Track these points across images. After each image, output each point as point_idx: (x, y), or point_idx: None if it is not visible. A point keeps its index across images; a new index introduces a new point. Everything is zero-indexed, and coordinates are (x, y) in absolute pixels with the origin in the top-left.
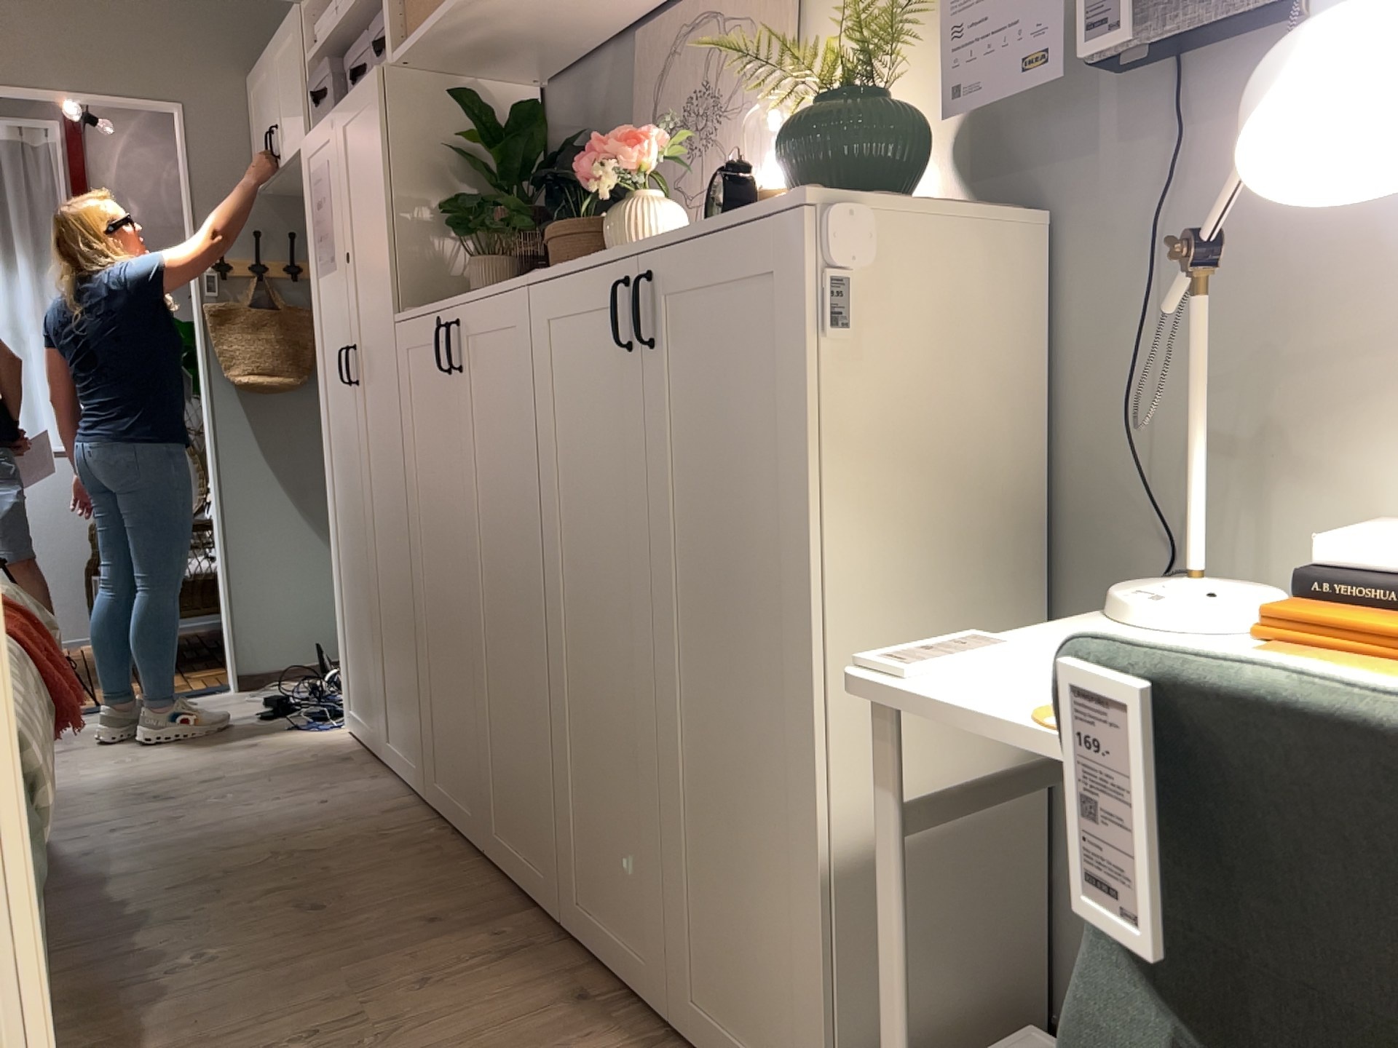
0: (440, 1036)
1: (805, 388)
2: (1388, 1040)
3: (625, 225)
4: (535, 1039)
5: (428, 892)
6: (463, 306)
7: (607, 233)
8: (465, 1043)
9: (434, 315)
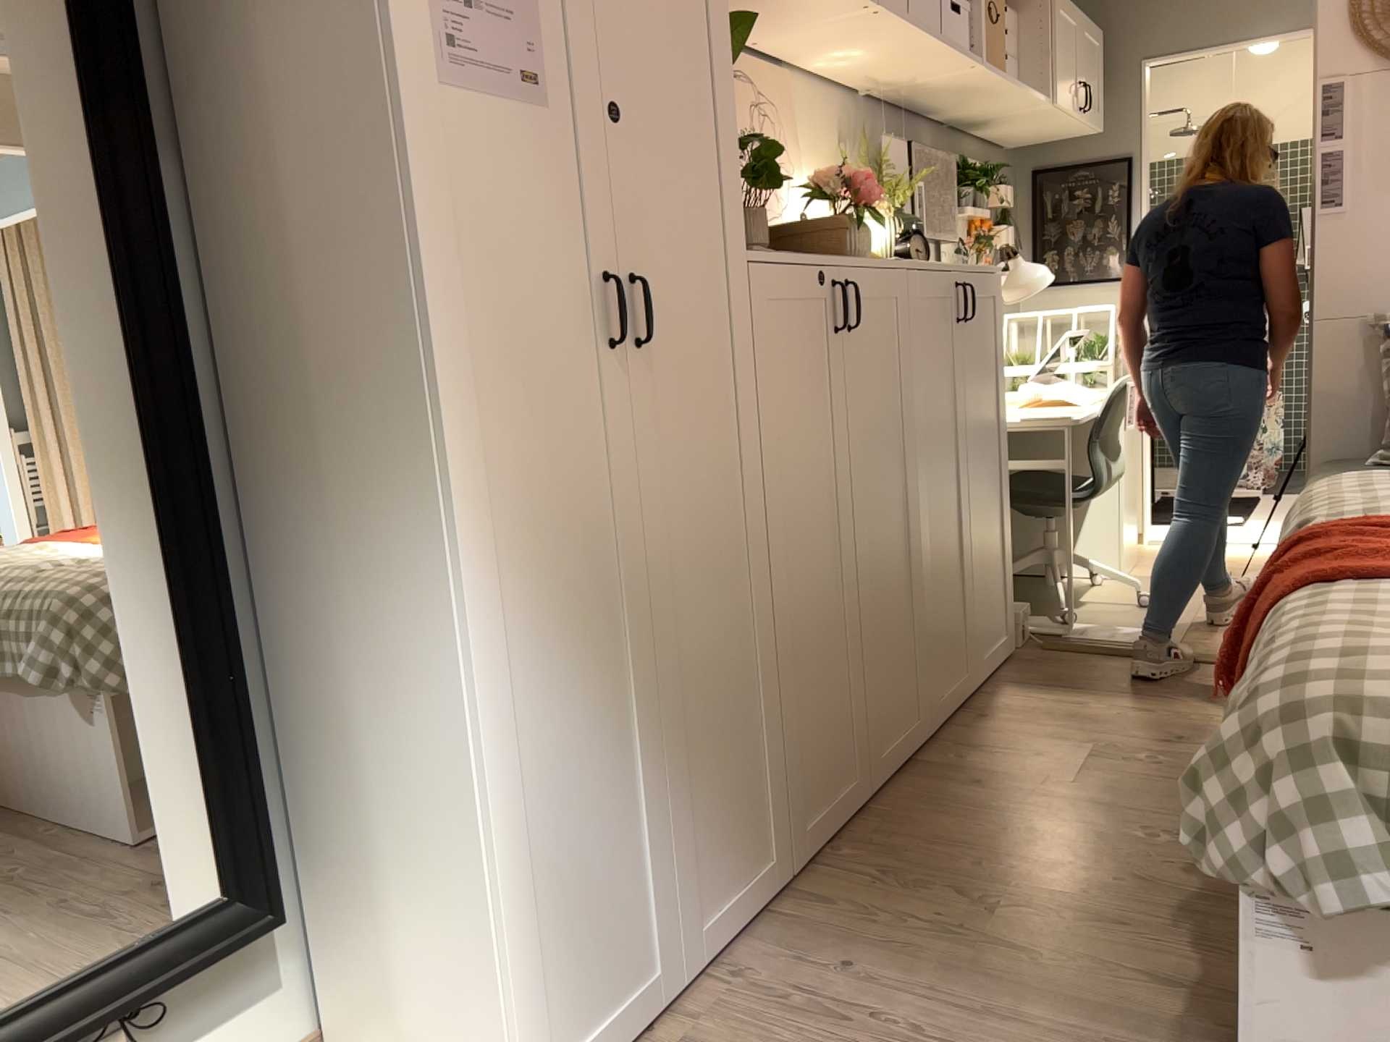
0: (1064, 734)
1: (1003, 340)
2: (1114, 431)
3: (872, 237)
4: (1026, 715)
5: (942, 805)
6: (856, 269)
7: (851, 236)
8: (1057, 727)
9: (820, 267)
